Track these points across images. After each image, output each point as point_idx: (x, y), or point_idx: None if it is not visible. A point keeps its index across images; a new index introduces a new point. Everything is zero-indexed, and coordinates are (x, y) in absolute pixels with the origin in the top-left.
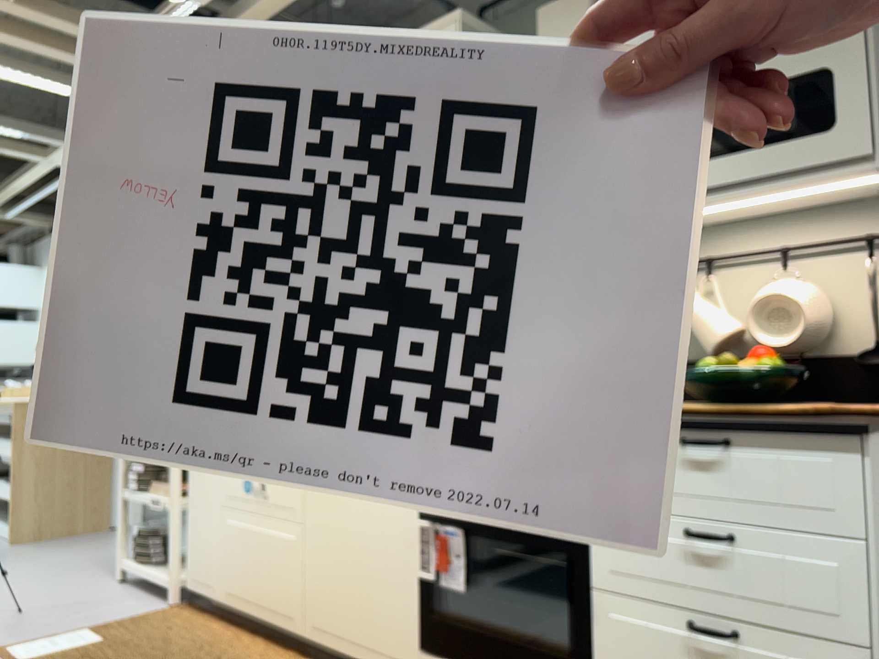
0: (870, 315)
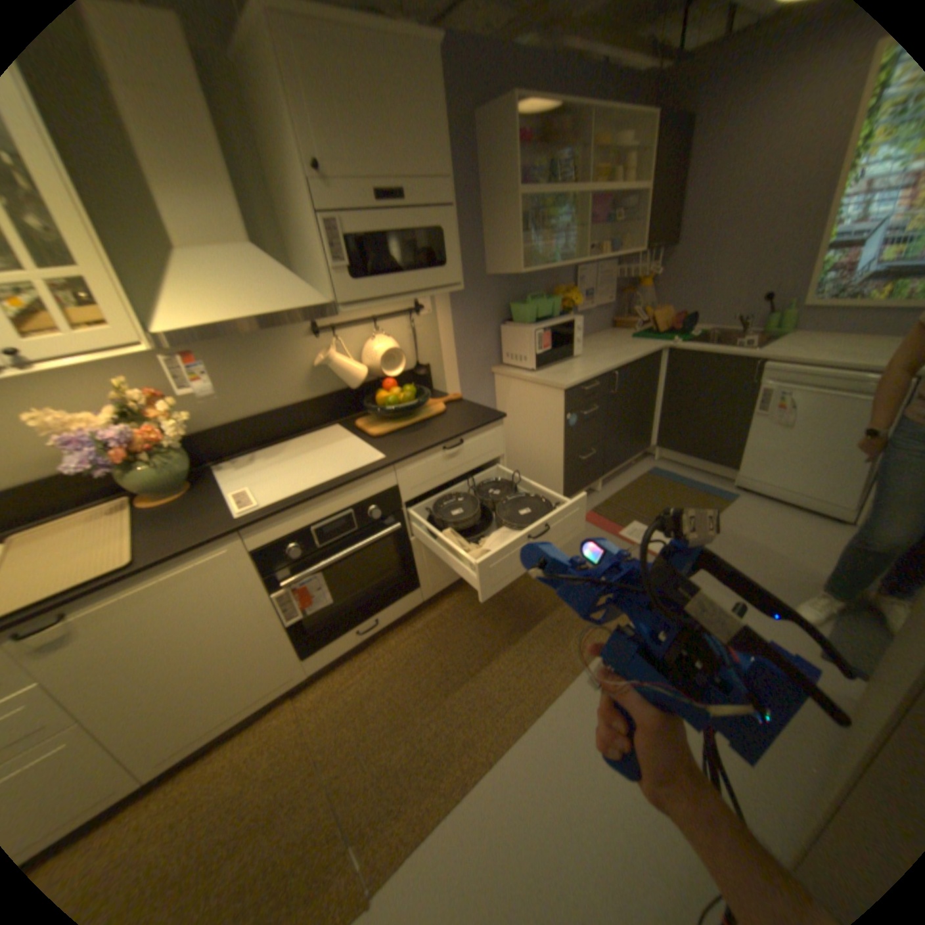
0: (414, 352)
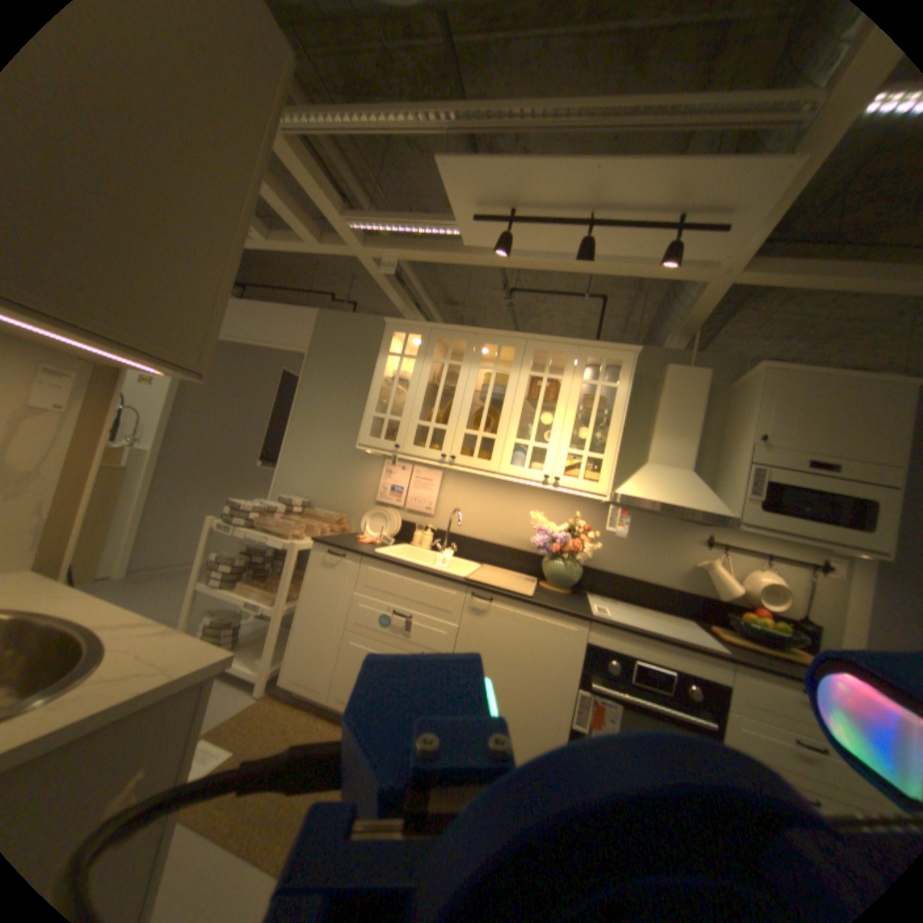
0: (806, 603)
